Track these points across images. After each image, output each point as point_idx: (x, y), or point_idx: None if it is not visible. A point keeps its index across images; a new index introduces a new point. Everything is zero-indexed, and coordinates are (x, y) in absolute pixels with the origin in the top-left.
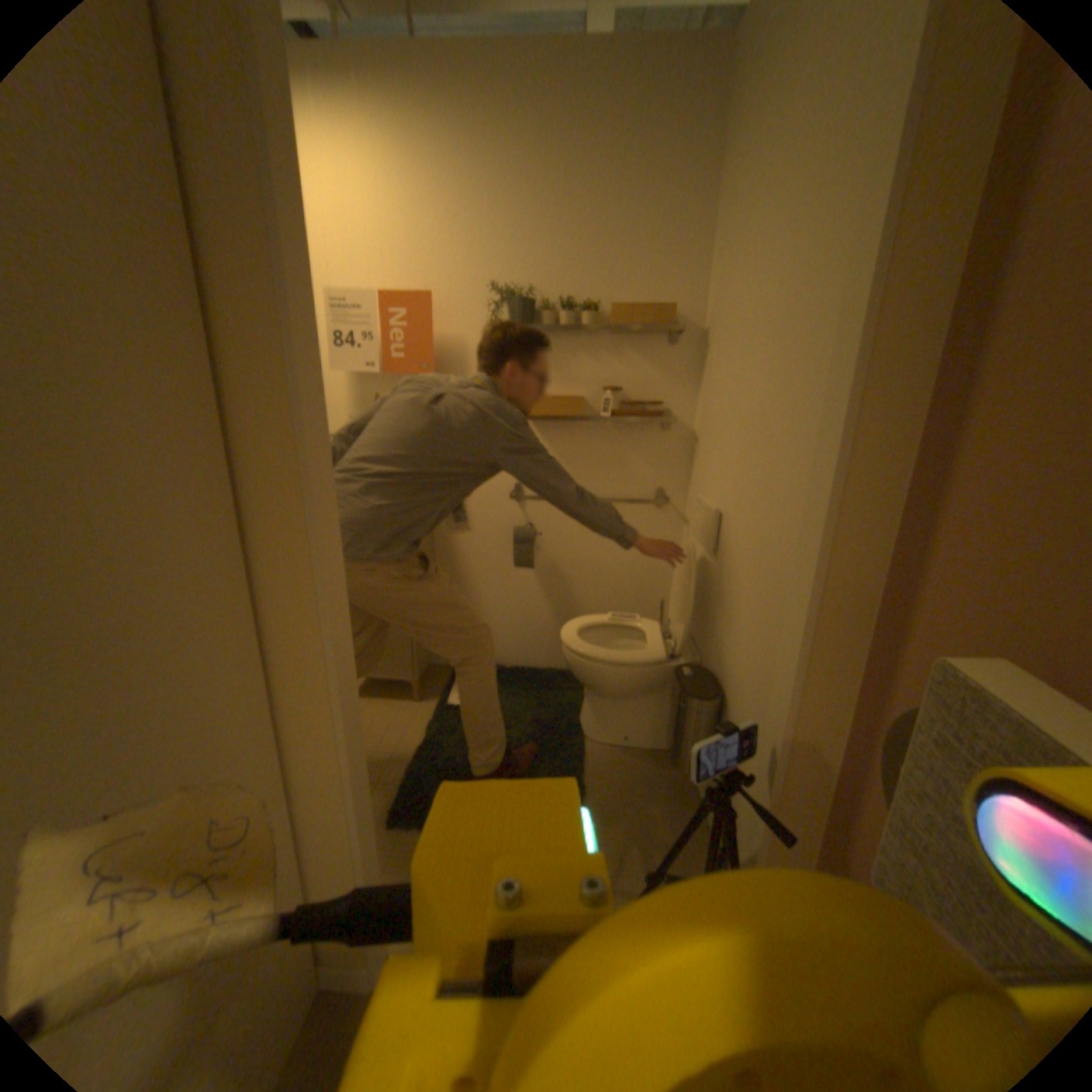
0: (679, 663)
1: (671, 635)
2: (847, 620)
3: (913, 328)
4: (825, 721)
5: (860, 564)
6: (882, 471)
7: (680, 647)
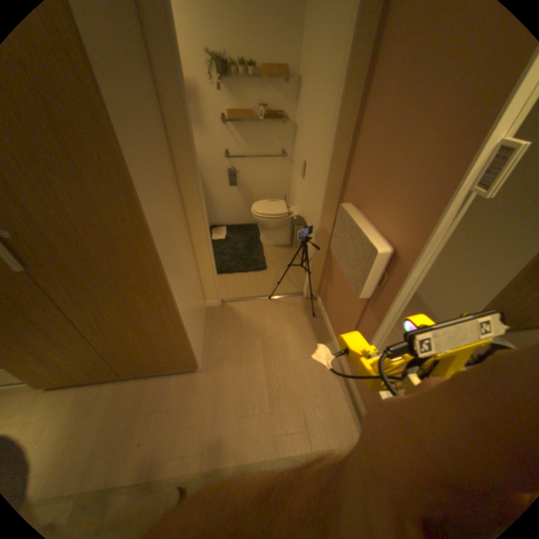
0: (293, 218)
1: (290, 209)
2: (335, 199)
3: (350, 124)
4: (329, 225)
5: (338, 185)
6: (343, 161)
7: (293, 213)
